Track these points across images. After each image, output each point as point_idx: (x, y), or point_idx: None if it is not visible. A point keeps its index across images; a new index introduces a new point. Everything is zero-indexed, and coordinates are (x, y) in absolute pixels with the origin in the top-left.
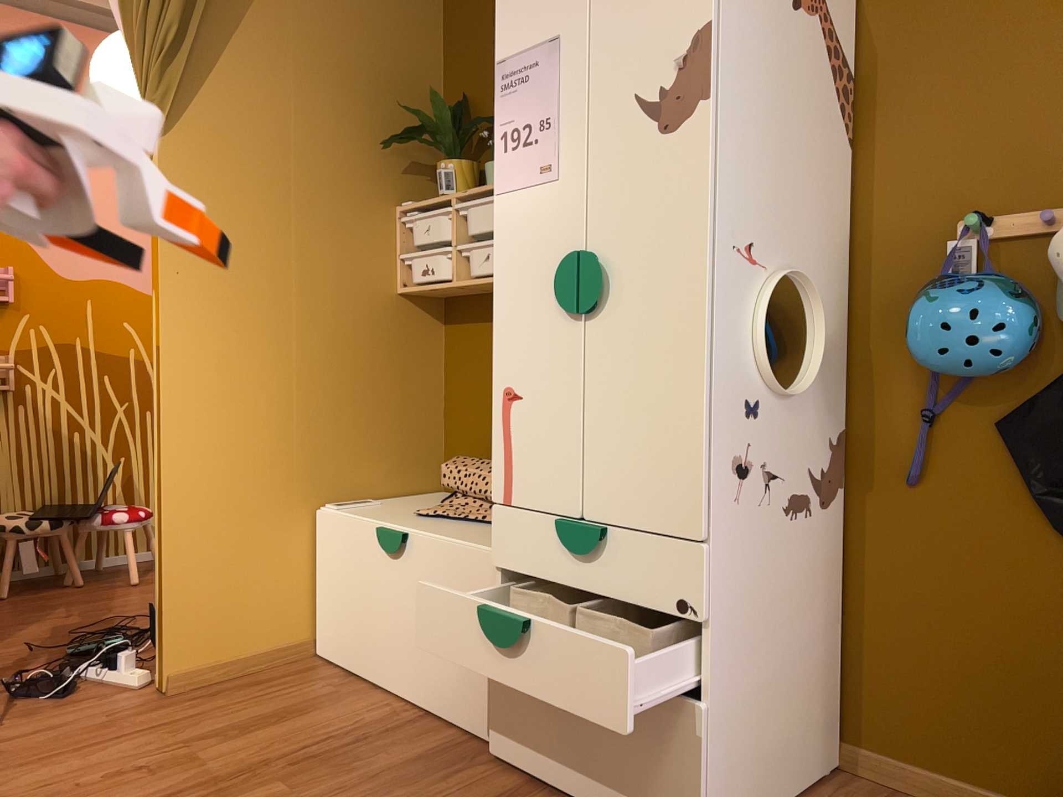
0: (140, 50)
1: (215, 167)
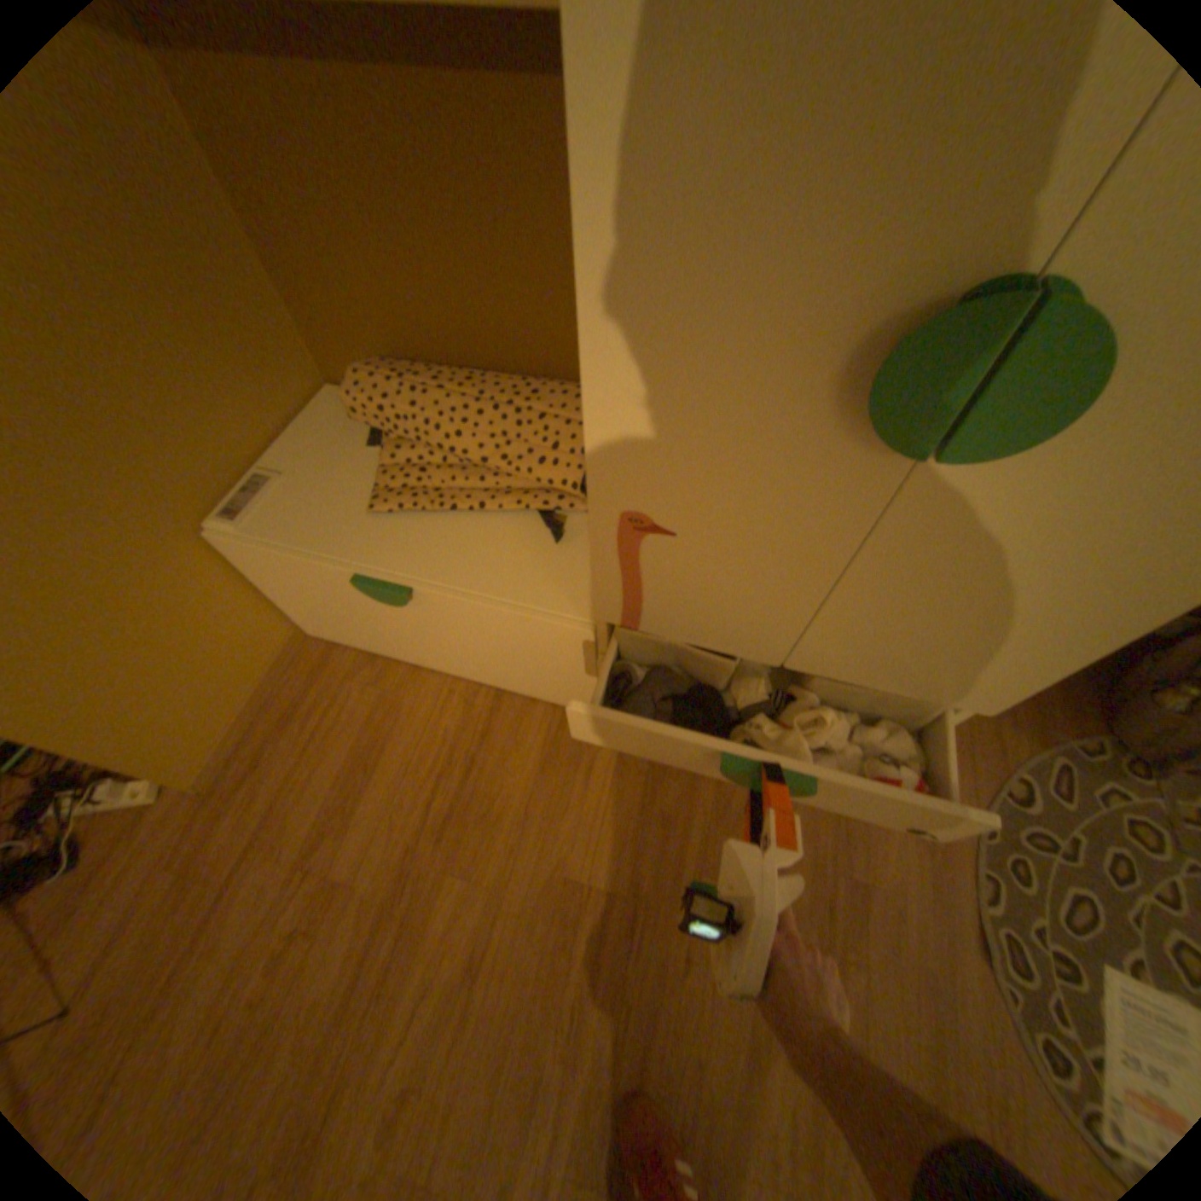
0: None
1: None
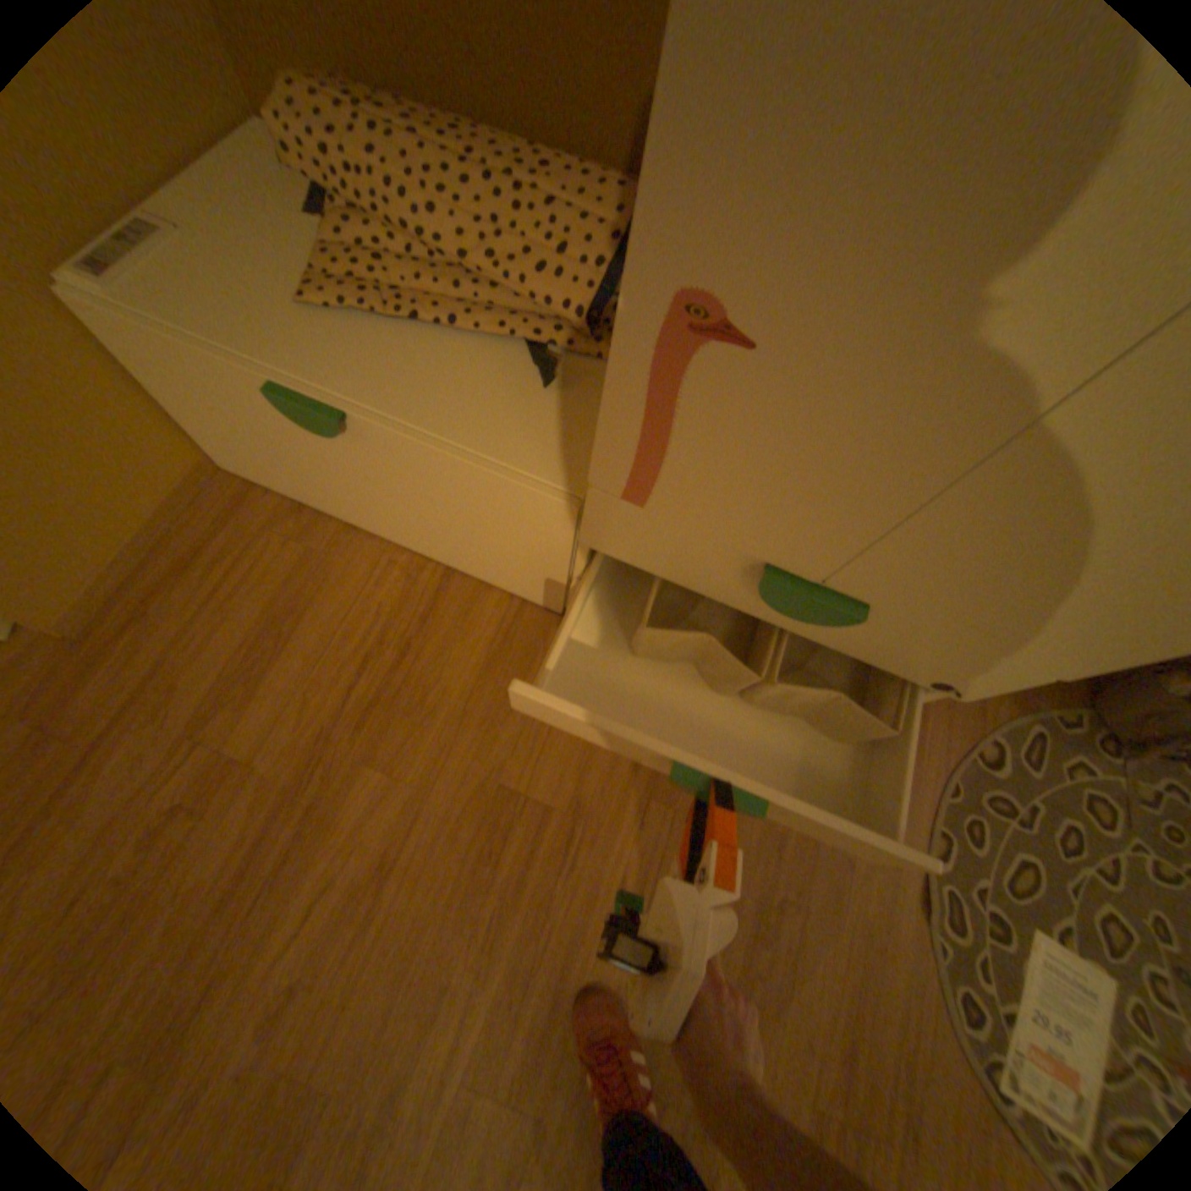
0: None
1: None
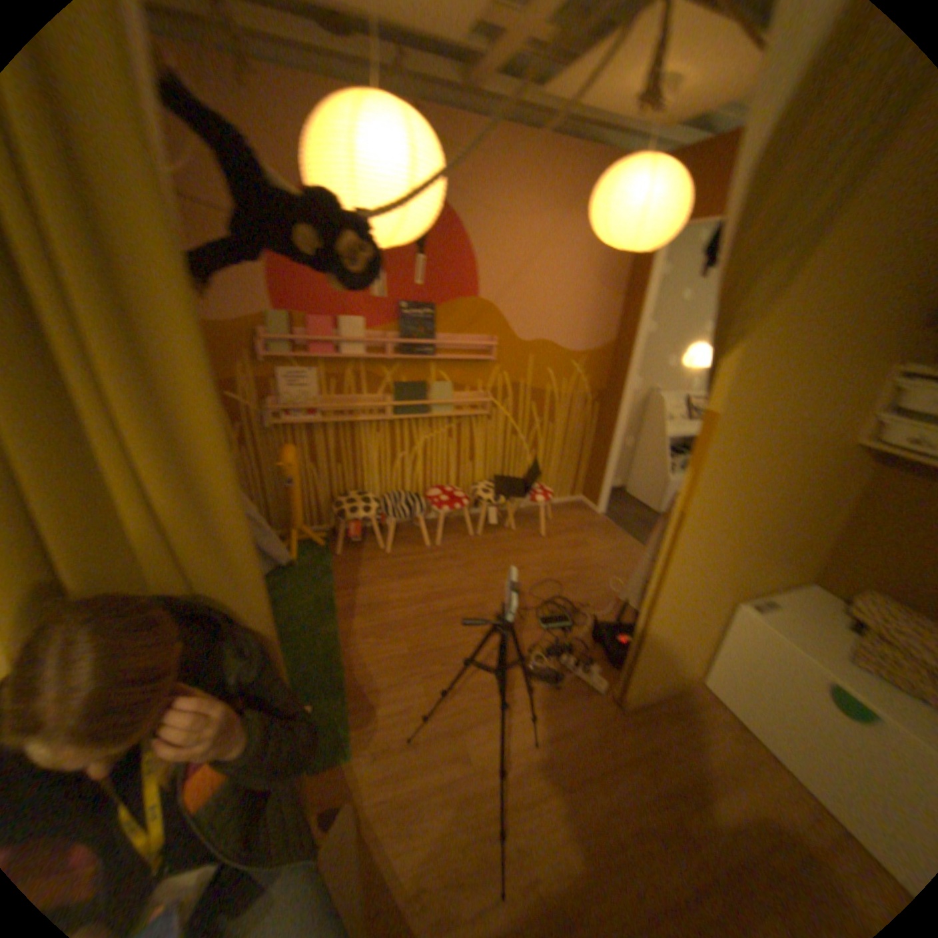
0: (749, 234)
1: (777, 355)
